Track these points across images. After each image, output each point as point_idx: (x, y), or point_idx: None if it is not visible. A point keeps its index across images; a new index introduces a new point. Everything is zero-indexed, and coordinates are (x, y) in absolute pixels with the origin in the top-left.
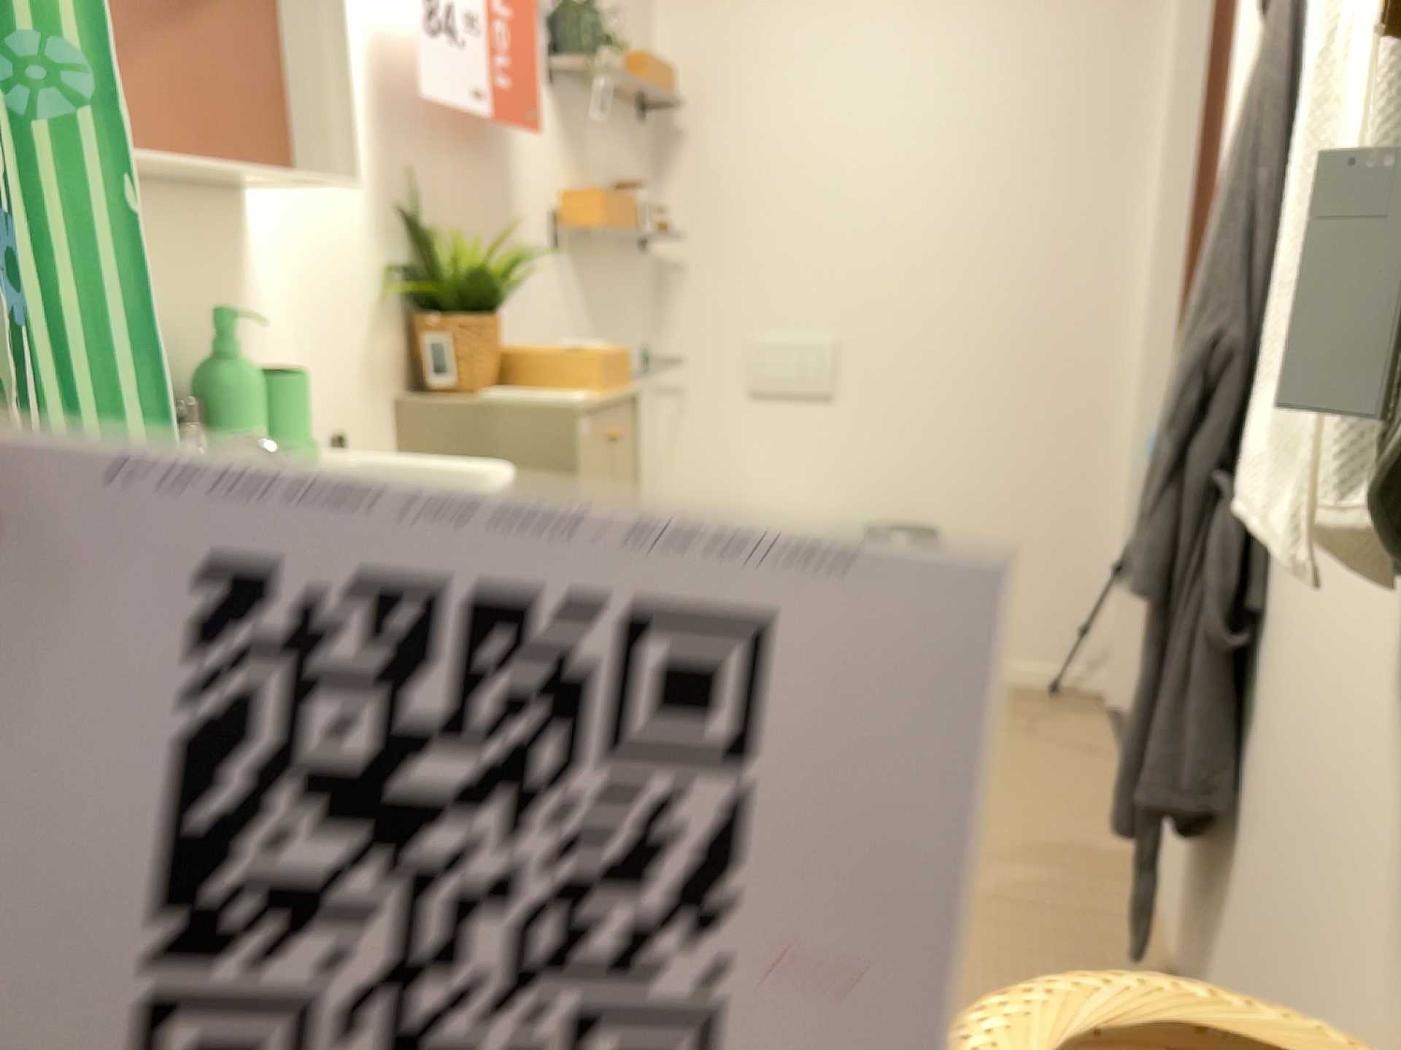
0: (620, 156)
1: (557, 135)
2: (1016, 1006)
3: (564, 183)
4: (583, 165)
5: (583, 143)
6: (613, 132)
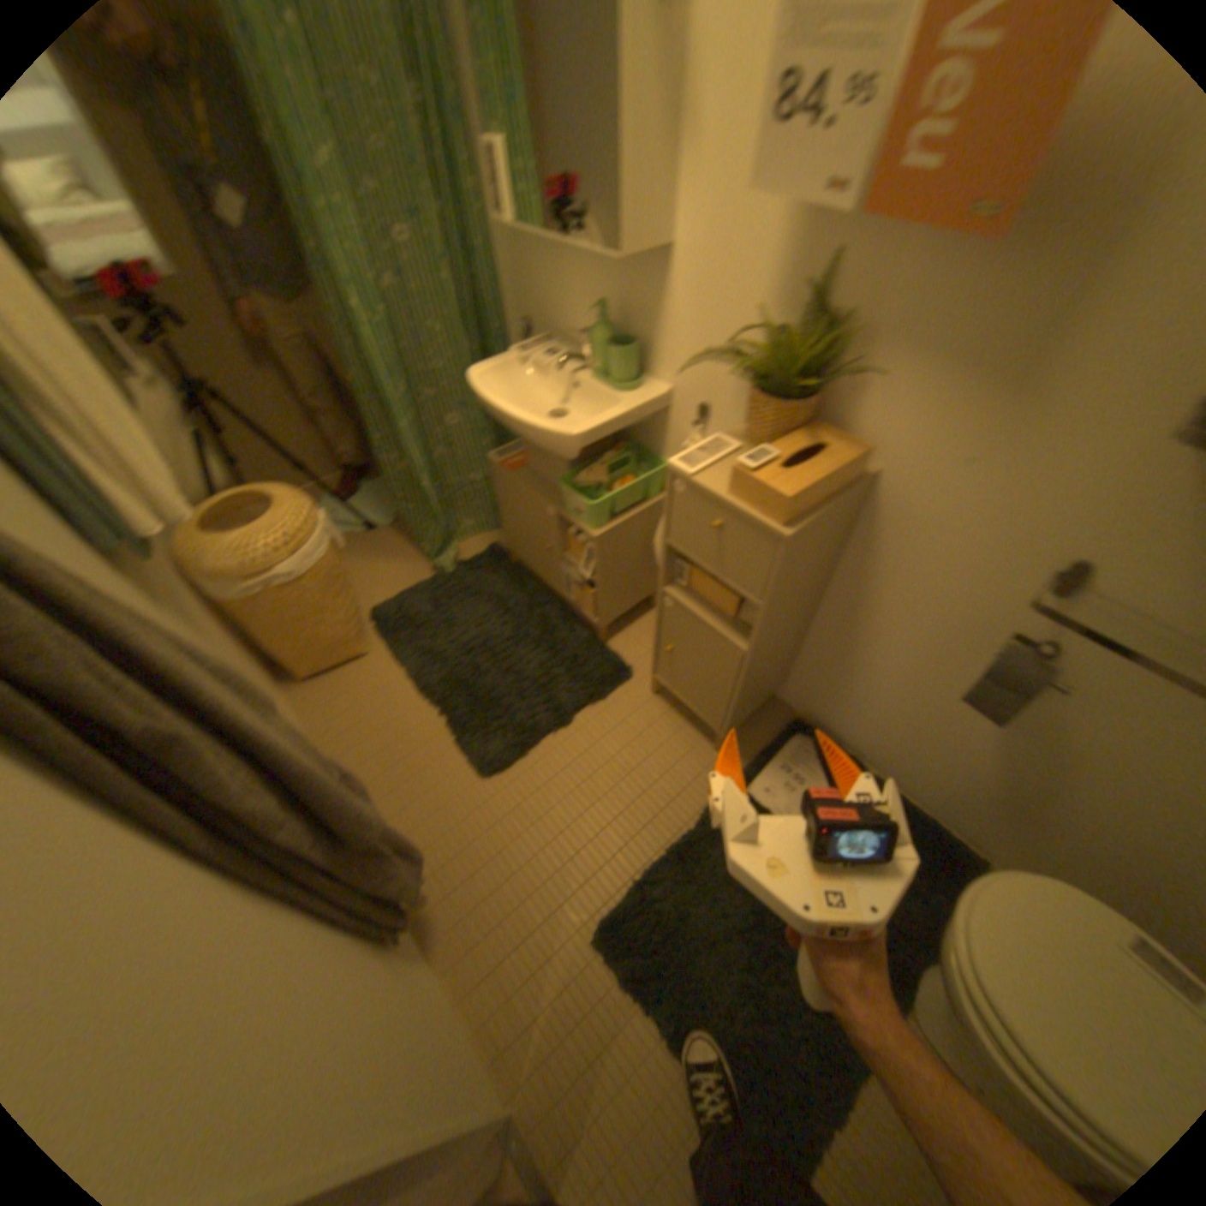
0: None
1: None
2: (287, 505)
3: None
4: None
5: None
6: None
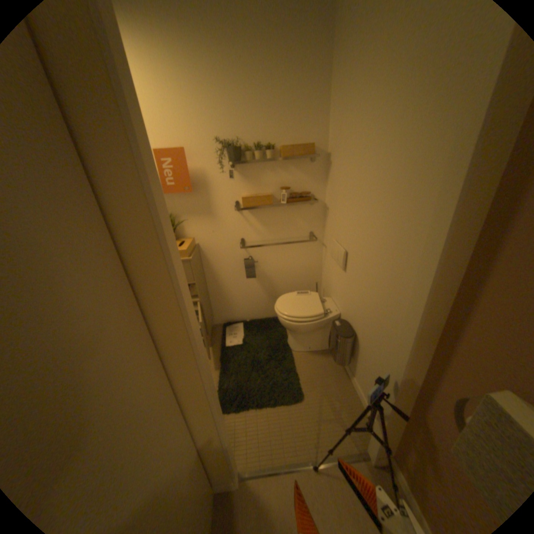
0: (289, 174)
1: (236, 178)
2: None
3: (242, 191)
4: (256, 183)
5: (255, 177)
6: (283, 168)
